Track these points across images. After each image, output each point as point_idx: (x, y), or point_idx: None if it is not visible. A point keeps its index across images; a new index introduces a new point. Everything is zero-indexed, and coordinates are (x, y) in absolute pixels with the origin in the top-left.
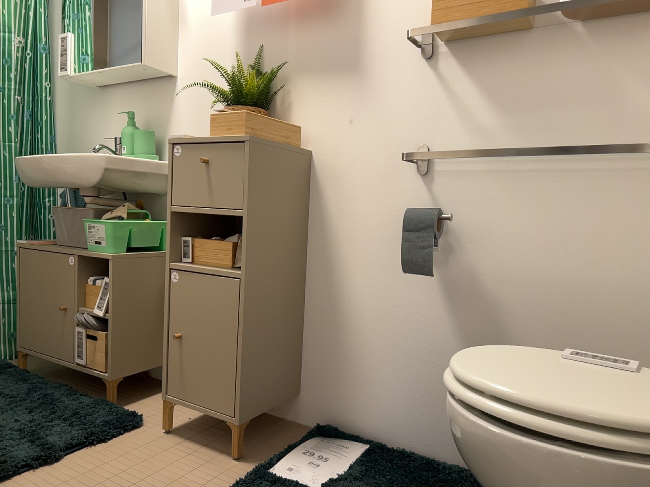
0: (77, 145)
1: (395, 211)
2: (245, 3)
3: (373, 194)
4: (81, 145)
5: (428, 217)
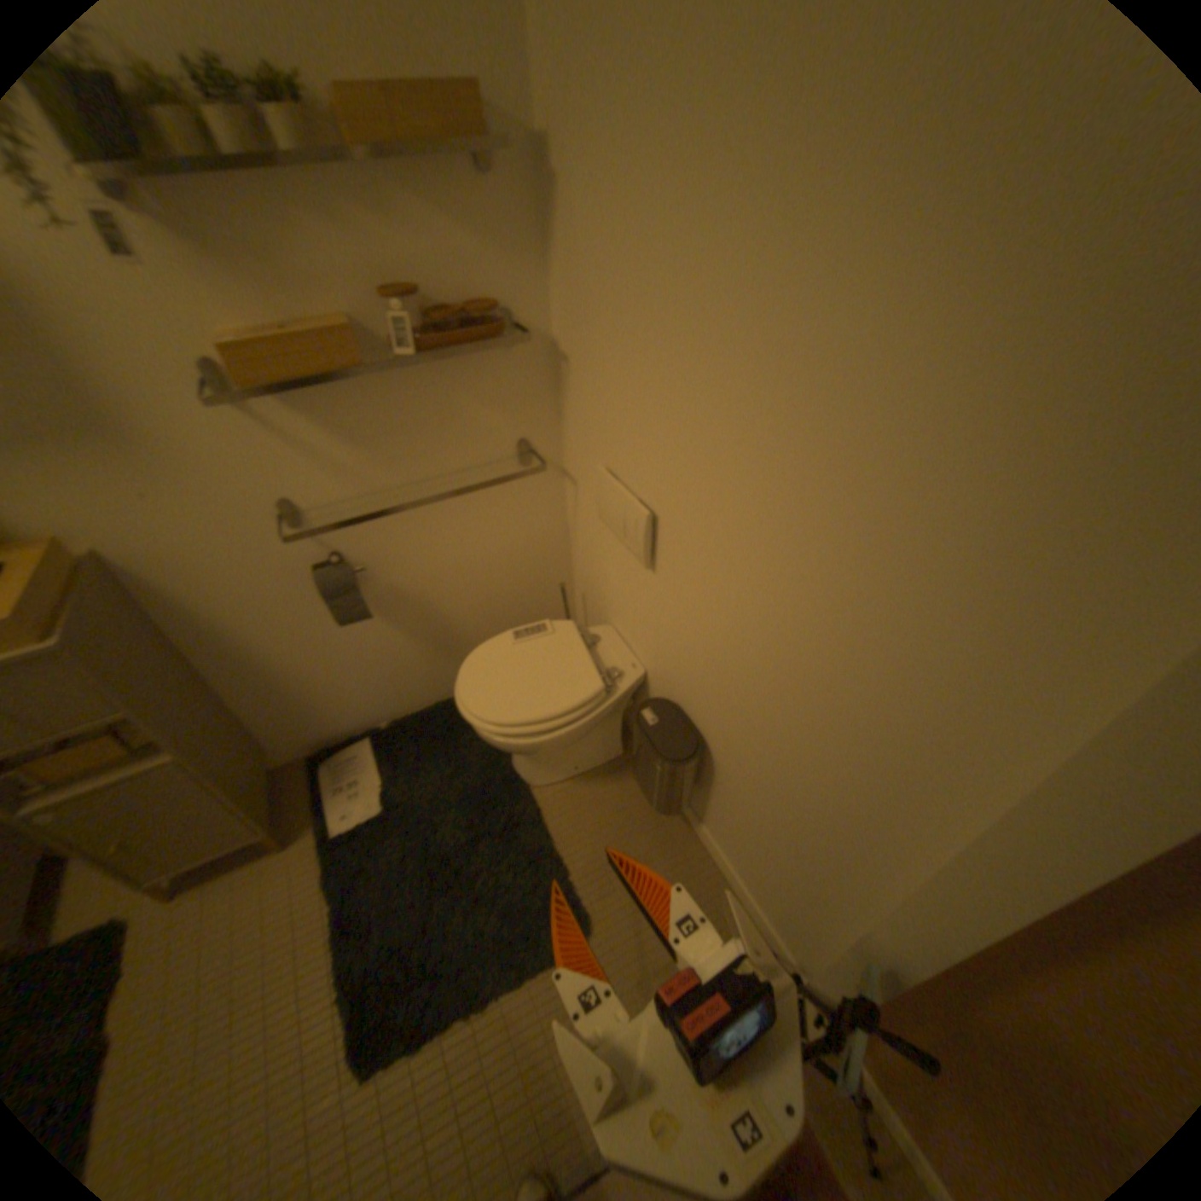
0: None
1: (278, 572)
2: None
3: (238, 566)
4: None
5: (343, 582)
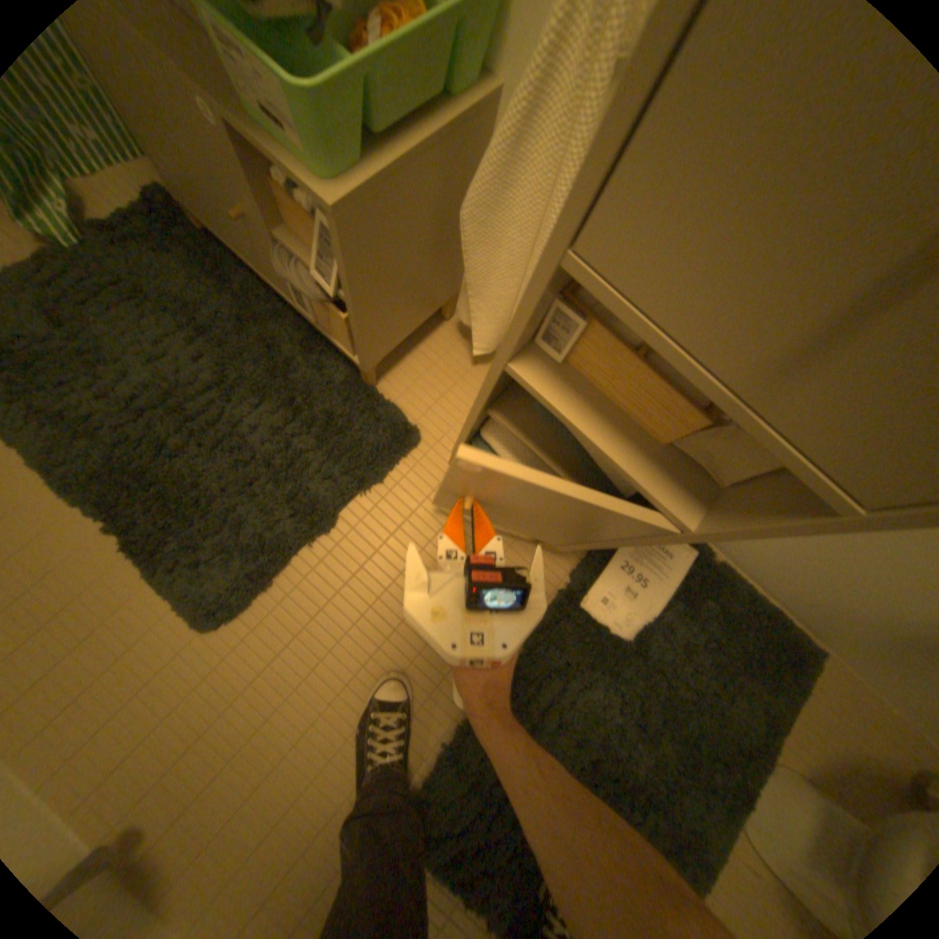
0: None
1: None
2: None
3: None
4: None
5: None
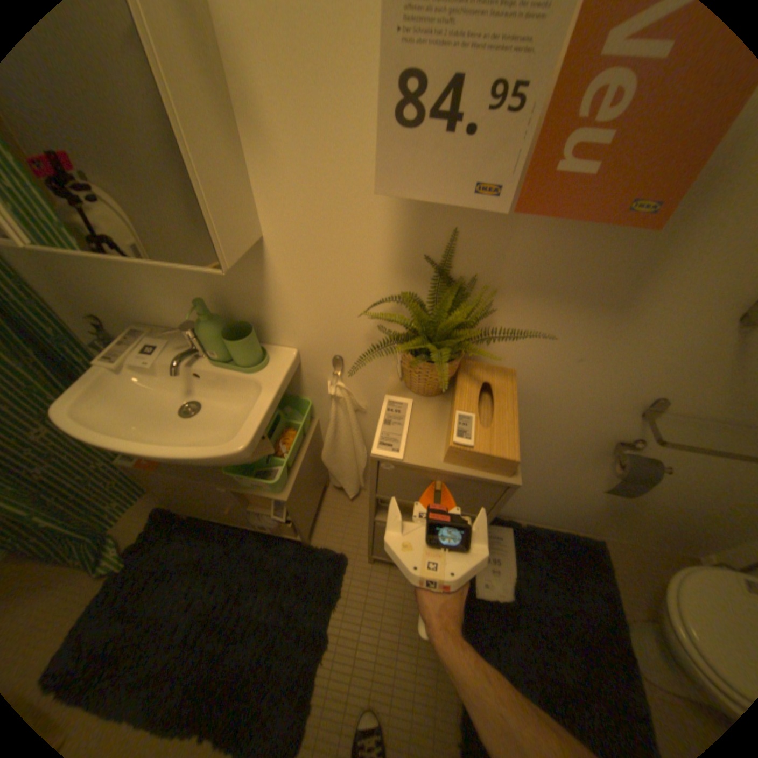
0: (80, 293)
1: (594, 433)
2: (477, 194)
3: (577, 419)
4: (88, 294)
5: (655, 476)
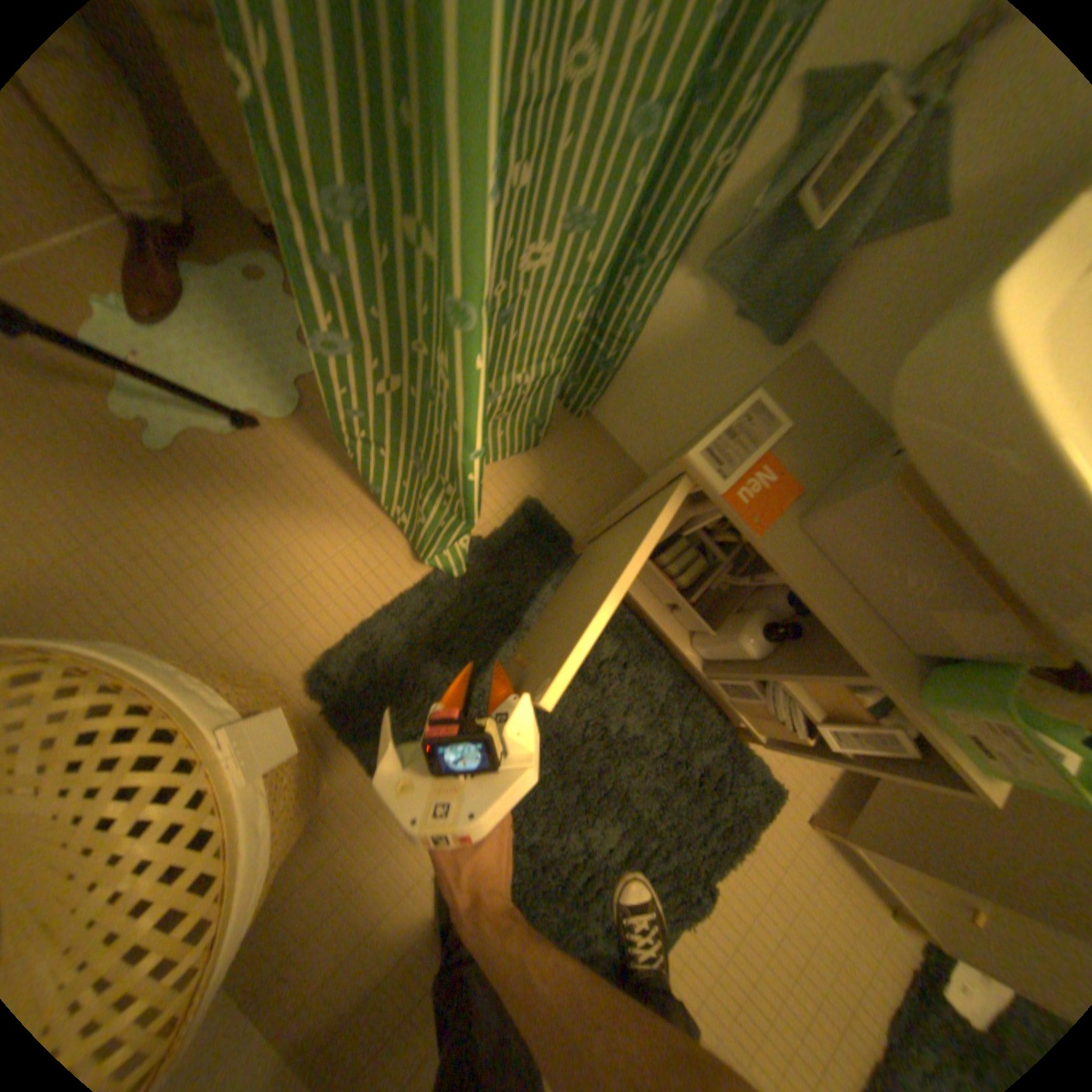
0: None
1: None
2: None
3: None
4: None
5: None
